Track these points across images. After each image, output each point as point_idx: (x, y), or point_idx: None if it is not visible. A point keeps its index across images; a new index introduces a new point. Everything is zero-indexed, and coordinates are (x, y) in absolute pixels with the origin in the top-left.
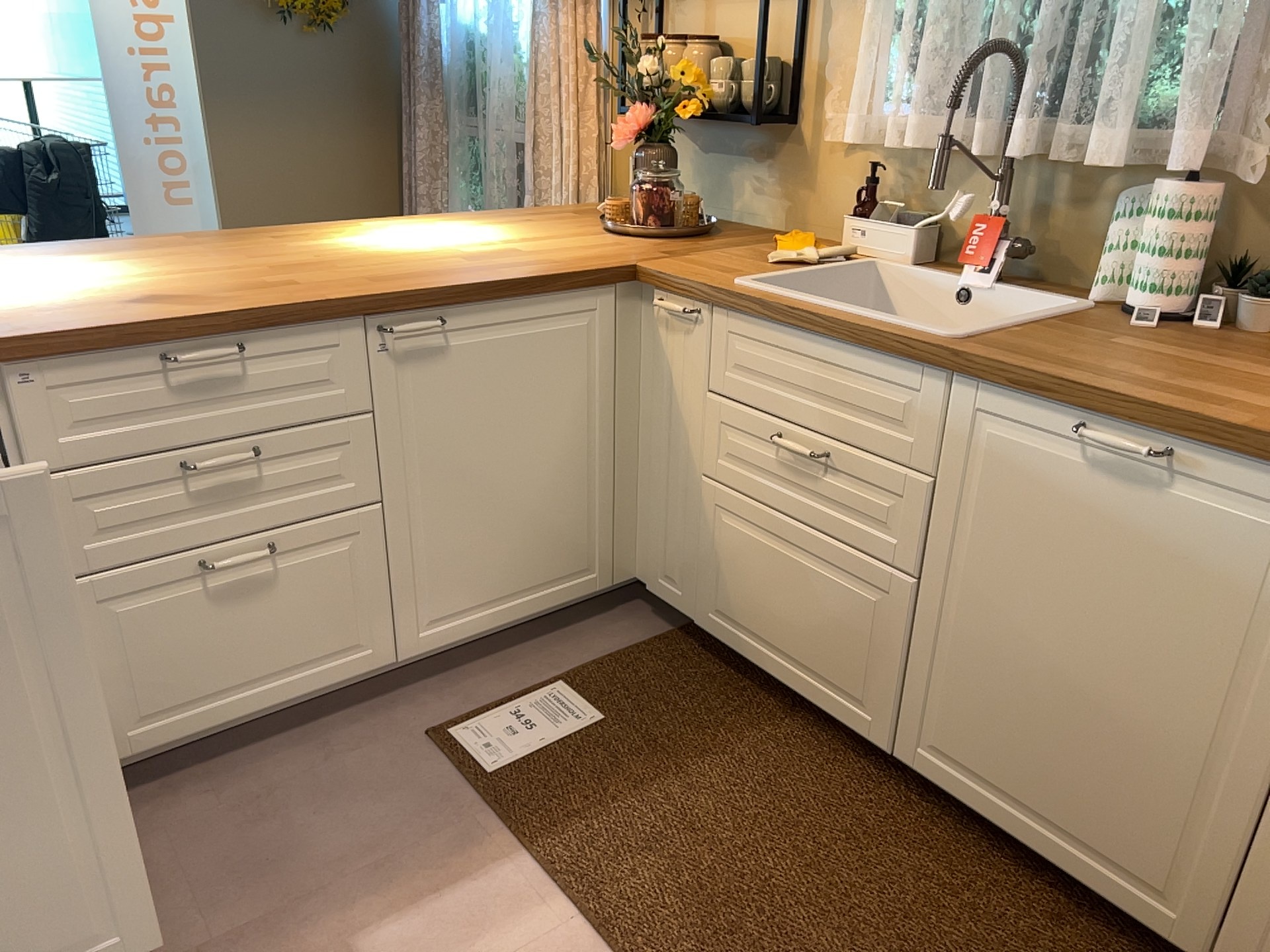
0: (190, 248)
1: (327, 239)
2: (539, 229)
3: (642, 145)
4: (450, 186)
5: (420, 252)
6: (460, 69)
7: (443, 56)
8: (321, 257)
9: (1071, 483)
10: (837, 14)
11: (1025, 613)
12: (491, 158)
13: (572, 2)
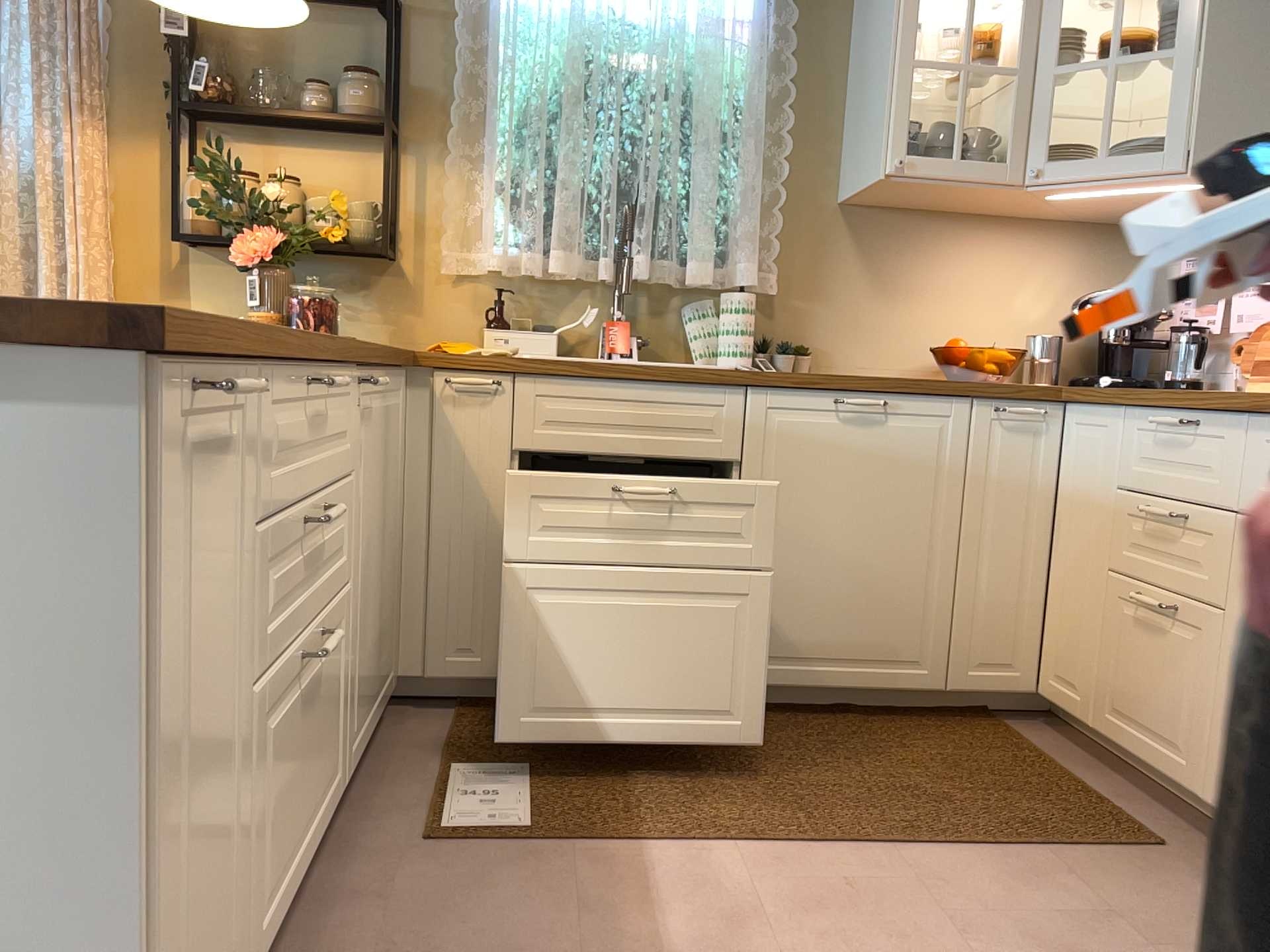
0: None
1: None
2: None
3: (264, 266)
4: None
5: None
6: None
7: None
8: None
9: (835, 435)
10: (451, 173)
11: (818, 527)
12: None
13: (87, 121)
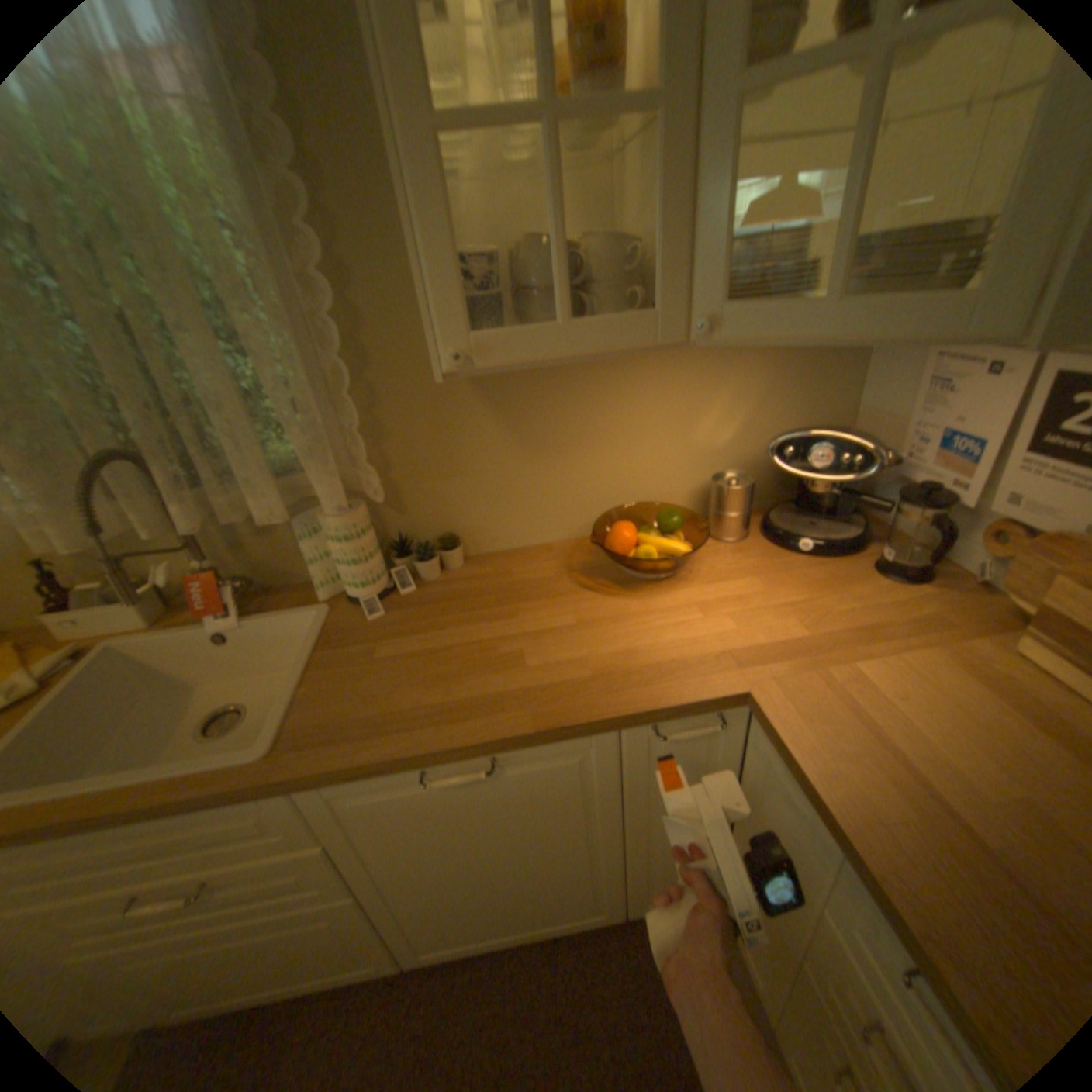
0: None
1: None
2: None
3: None
4: None
5: None
6: None
7: None
8: None
9: (434, 801)
10: None
11: (446, 870)
12: None
13: None
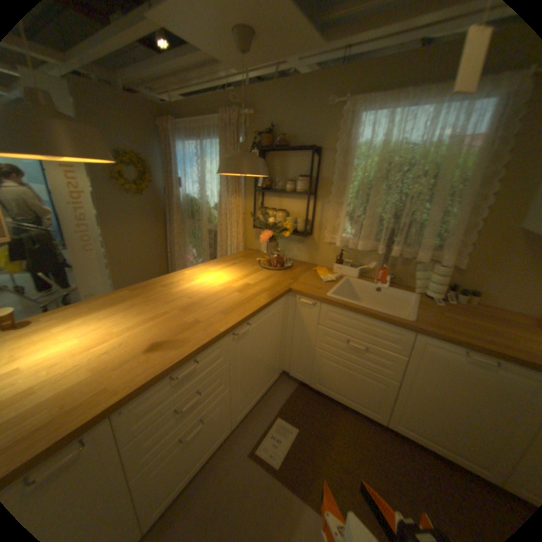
0: (136, 298)
1: (181, 284)
2: (243, 268)
3: (269, 240)
4: (184, 239)
5: (220, 289)
6: (188, 206)
7: (181, 201)
8: (191, 298)
9: (462, 366)
10: (330, 208)
11: (442, 397)
12: (202, 233)
13: (235, 194)
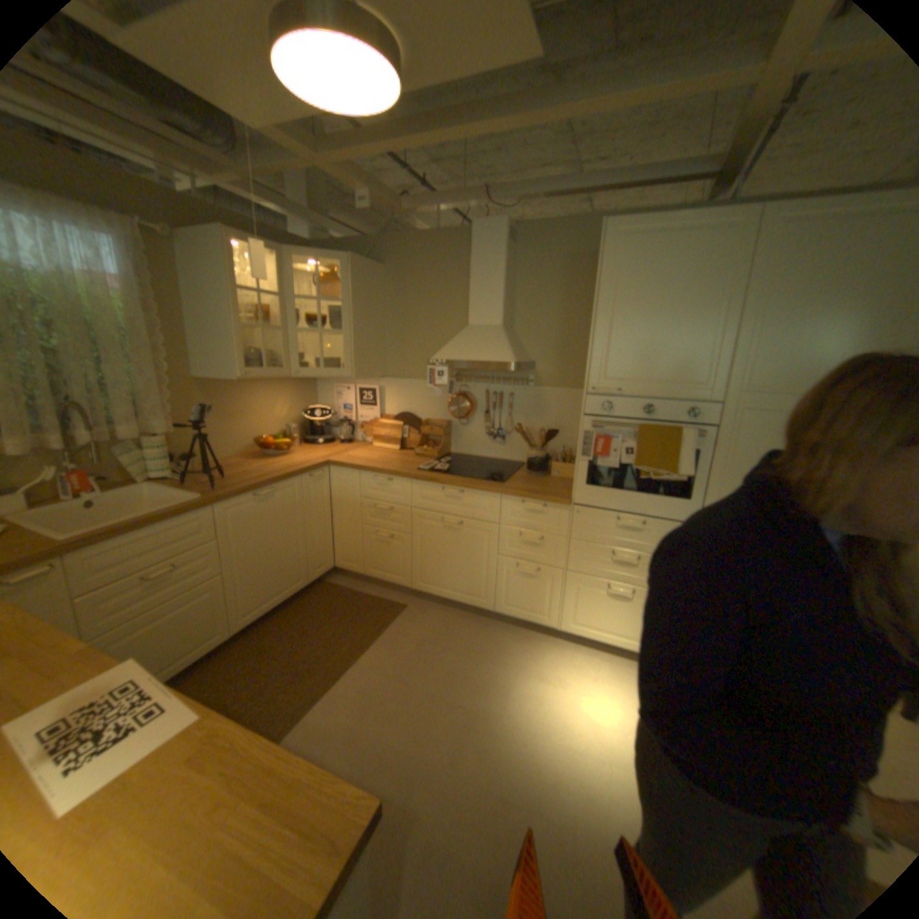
0: None
1: None
2: None
3: None
4: None
5: None
6: None
7: None
8: None
9: (254, 511)
10: None
11: (254, 552)
12: None
13: None
